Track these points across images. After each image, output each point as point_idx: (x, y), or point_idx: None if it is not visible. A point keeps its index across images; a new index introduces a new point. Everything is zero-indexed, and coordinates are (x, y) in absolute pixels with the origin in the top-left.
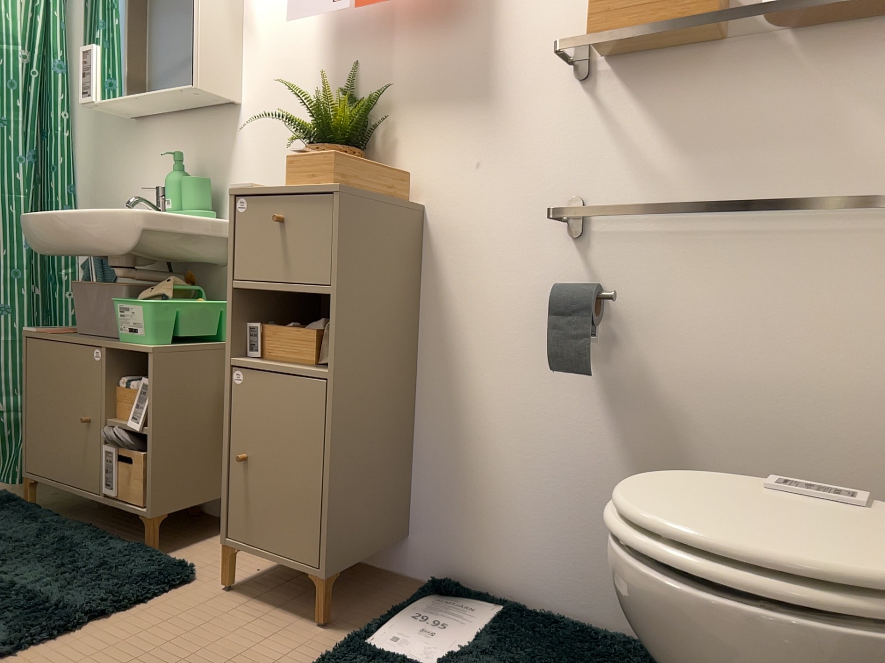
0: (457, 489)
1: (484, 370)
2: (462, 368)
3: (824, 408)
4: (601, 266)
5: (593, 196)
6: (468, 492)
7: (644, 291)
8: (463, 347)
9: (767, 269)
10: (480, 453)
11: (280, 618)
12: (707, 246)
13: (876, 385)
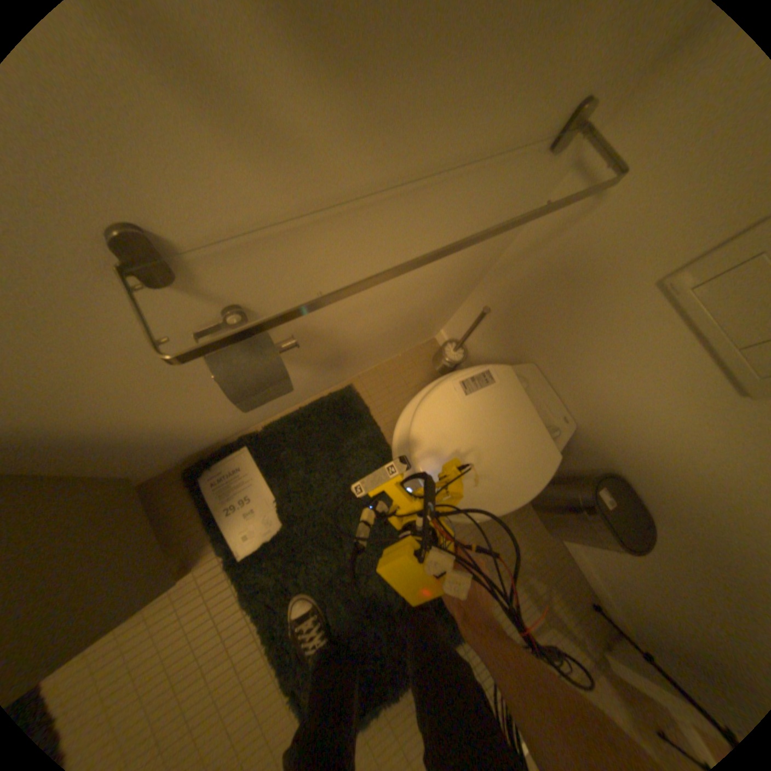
0: (158, 451)
1: (118, 419)
2: (80, 435)
3: (430, 283)
4: (232, 288)
5: (160, 204)
6: (170, 445)
7: (298, 285)
8: (59, 431)
9: (426, 218)
10: (165, 435)
11: (159, 608)
12: (373, 218)
13: (463, 259)
